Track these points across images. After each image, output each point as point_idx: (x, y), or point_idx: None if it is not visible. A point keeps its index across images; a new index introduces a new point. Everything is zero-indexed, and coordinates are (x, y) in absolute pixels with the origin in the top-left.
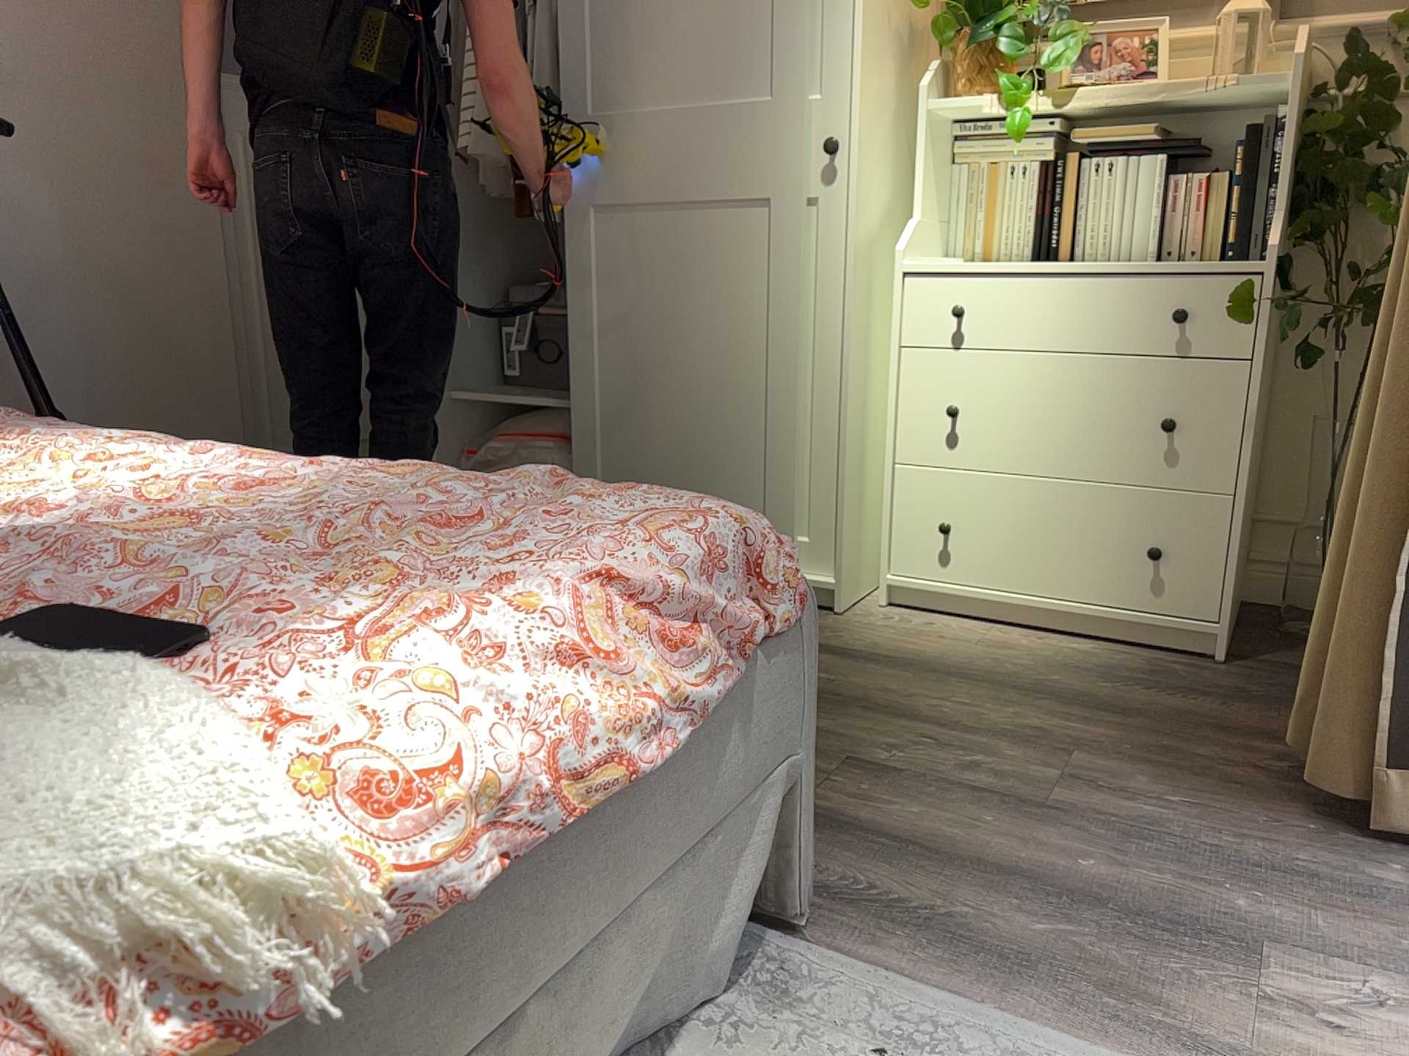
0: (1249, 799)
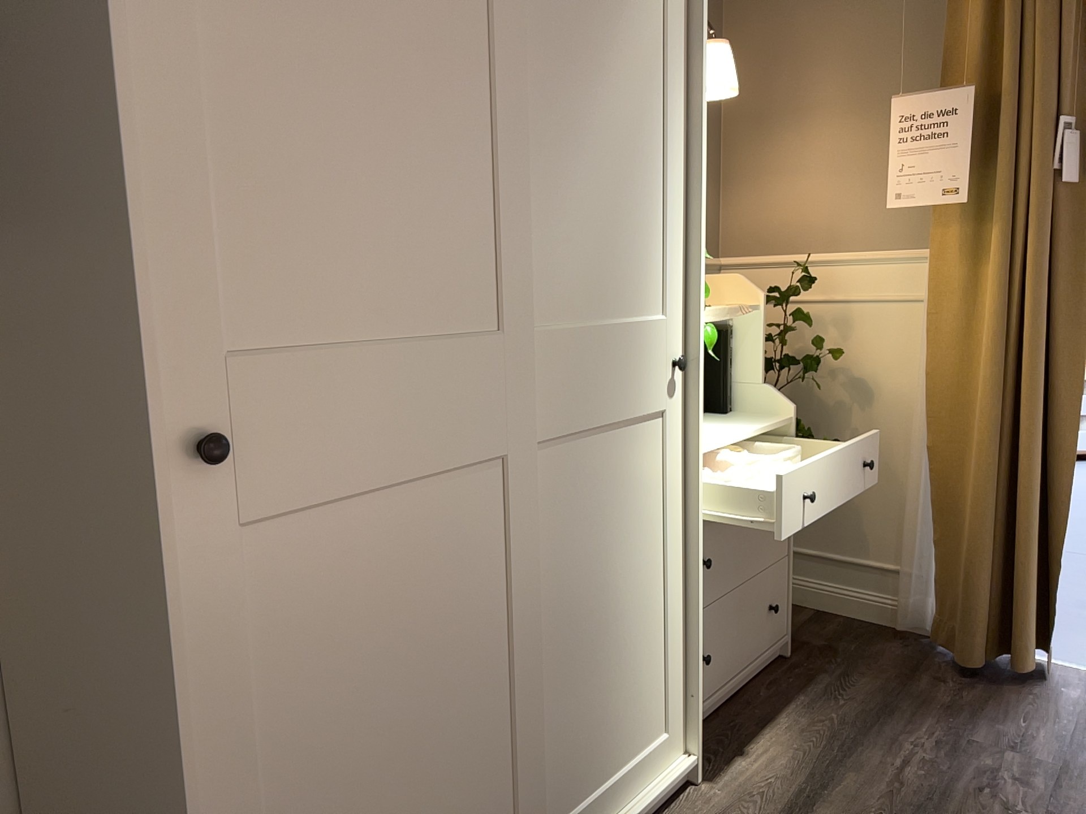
0: (993, 702)
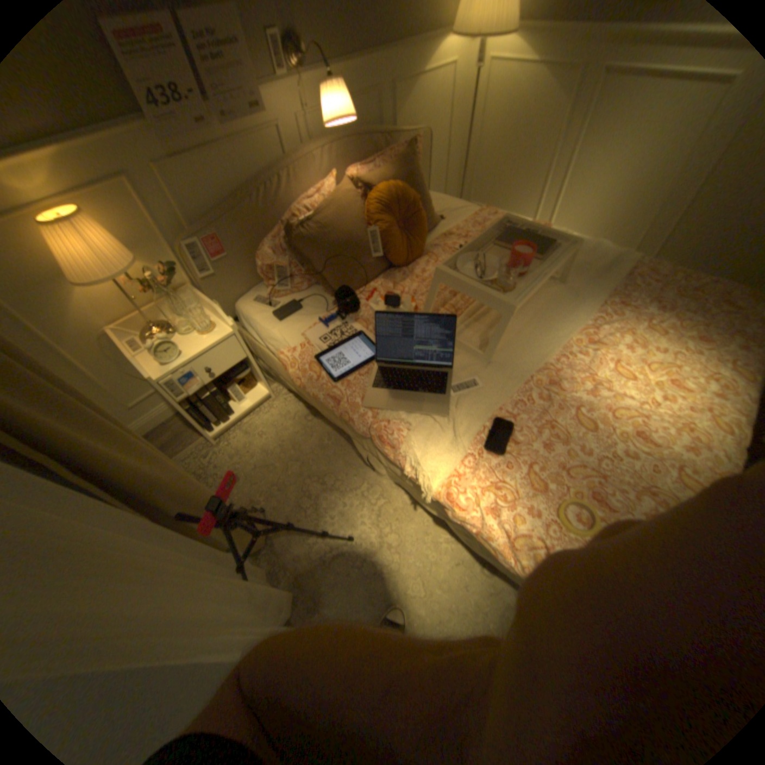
0: None
